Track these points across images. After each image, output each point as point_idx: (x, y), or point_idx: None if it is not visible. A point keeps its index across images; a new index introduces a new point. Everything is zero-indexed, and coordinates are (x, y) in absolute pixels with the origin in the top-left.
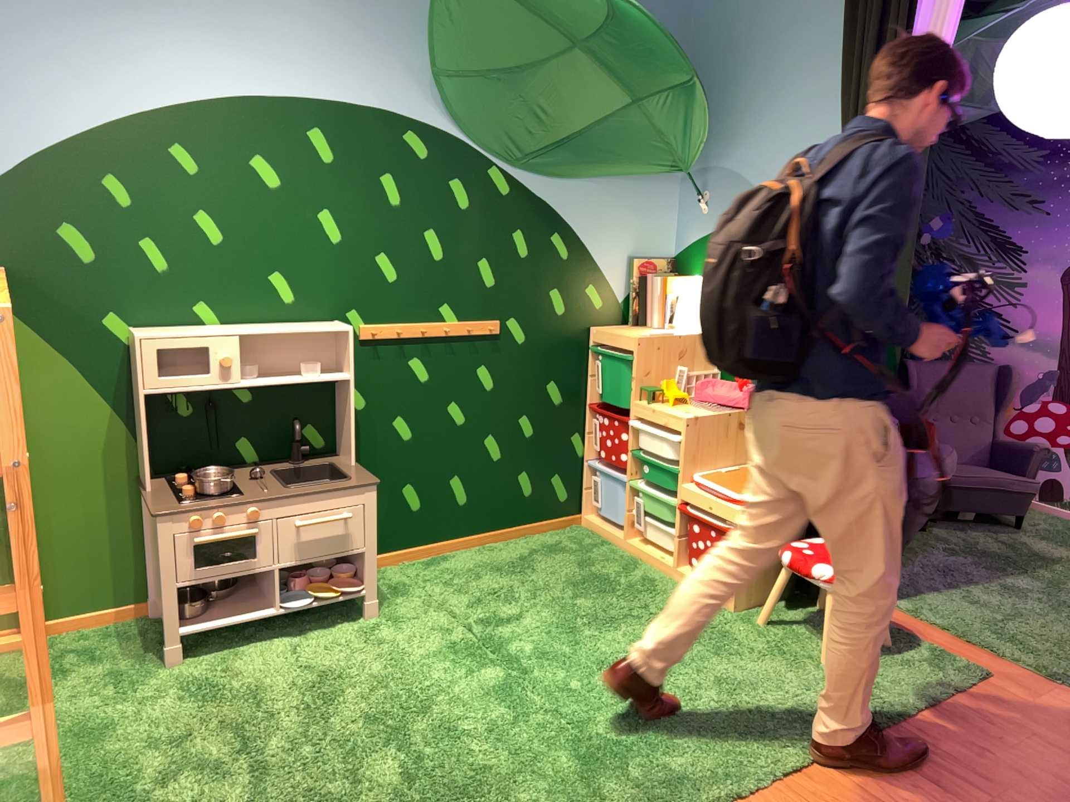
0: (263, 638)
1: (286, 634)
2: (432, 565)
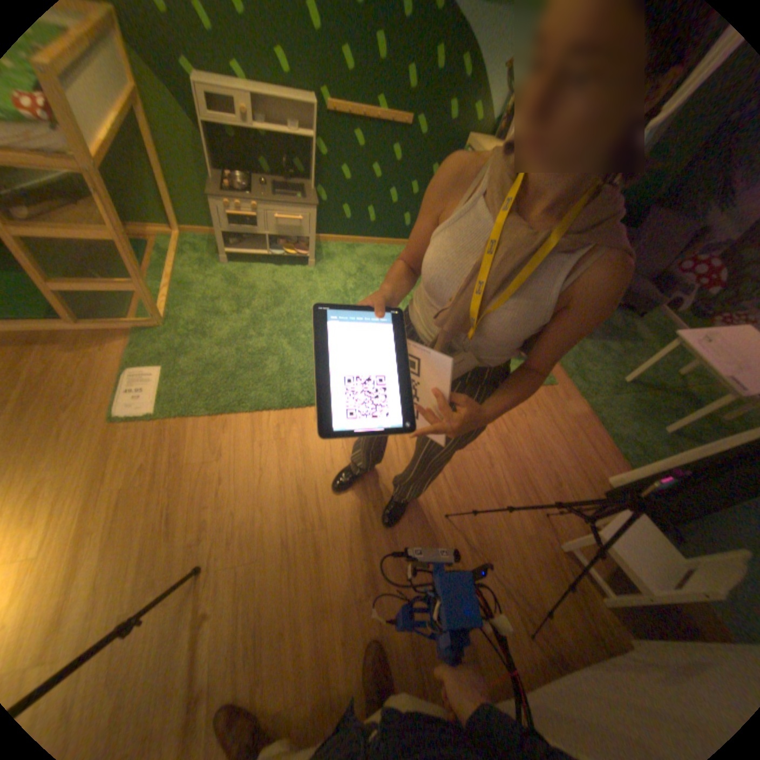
0: (260, 266)
1: (270, 266)
2: (349, 250)
